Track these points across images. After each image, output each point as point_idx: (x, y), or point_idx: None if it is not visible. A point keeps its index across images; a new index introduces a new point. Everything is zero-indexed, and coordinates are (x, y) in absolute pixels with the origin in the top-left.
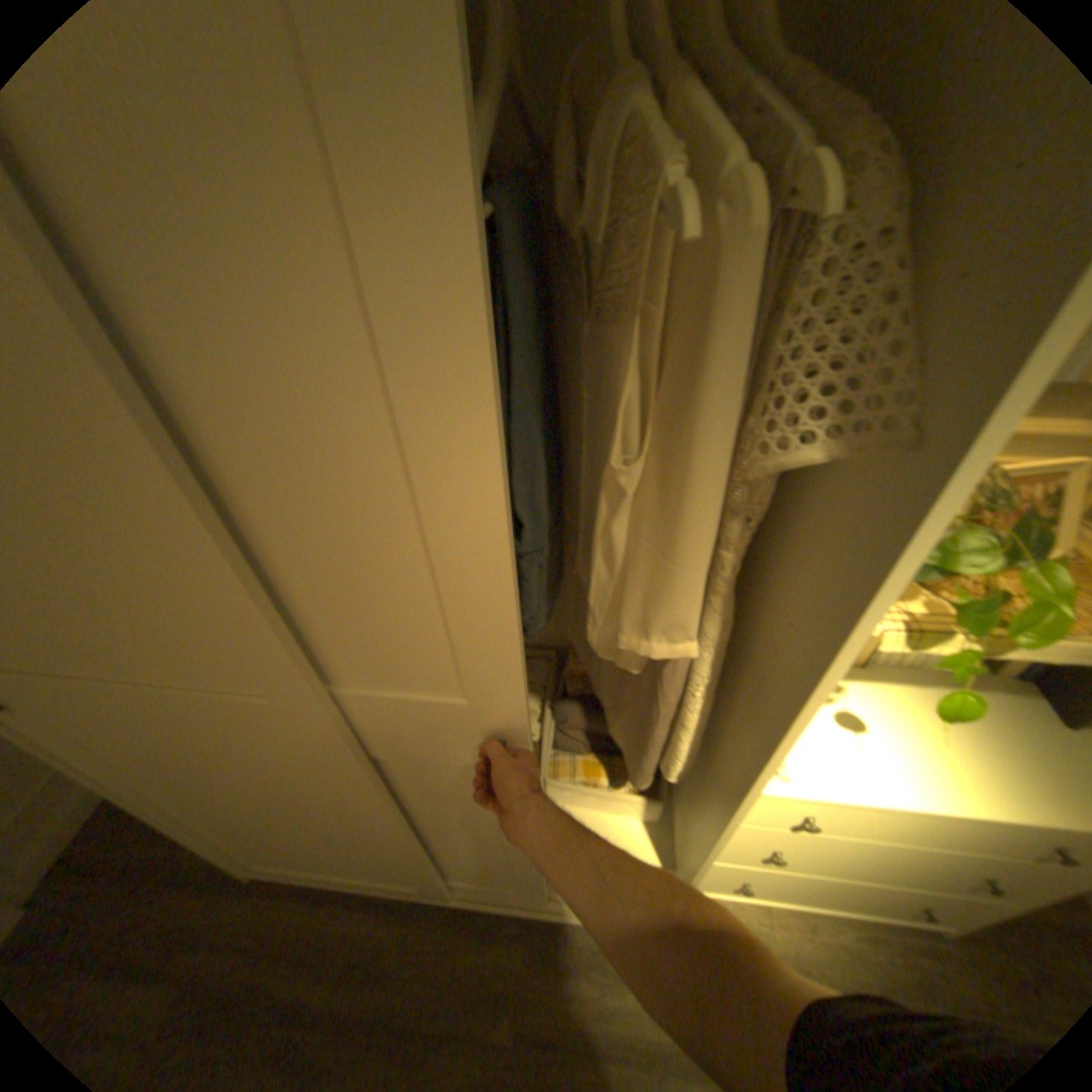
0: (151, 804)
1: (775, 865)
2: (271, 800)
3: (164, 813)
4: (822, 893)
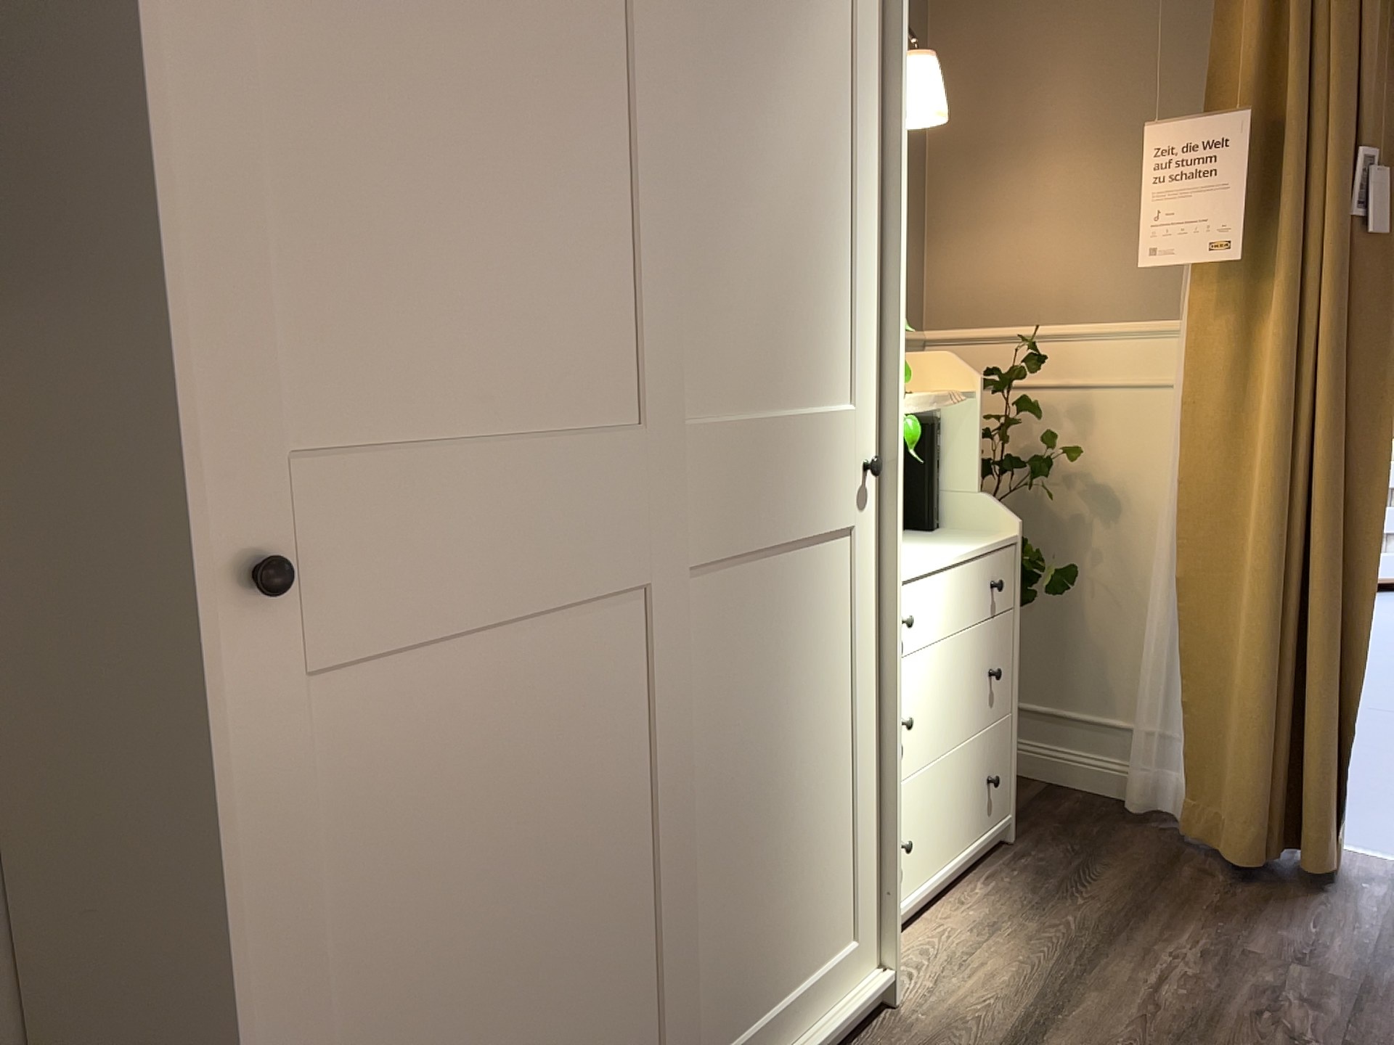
0: (335, 964)
1: (905, 721)
2: (561, 767)
3: (338, 1013)
4: (935, 797)
